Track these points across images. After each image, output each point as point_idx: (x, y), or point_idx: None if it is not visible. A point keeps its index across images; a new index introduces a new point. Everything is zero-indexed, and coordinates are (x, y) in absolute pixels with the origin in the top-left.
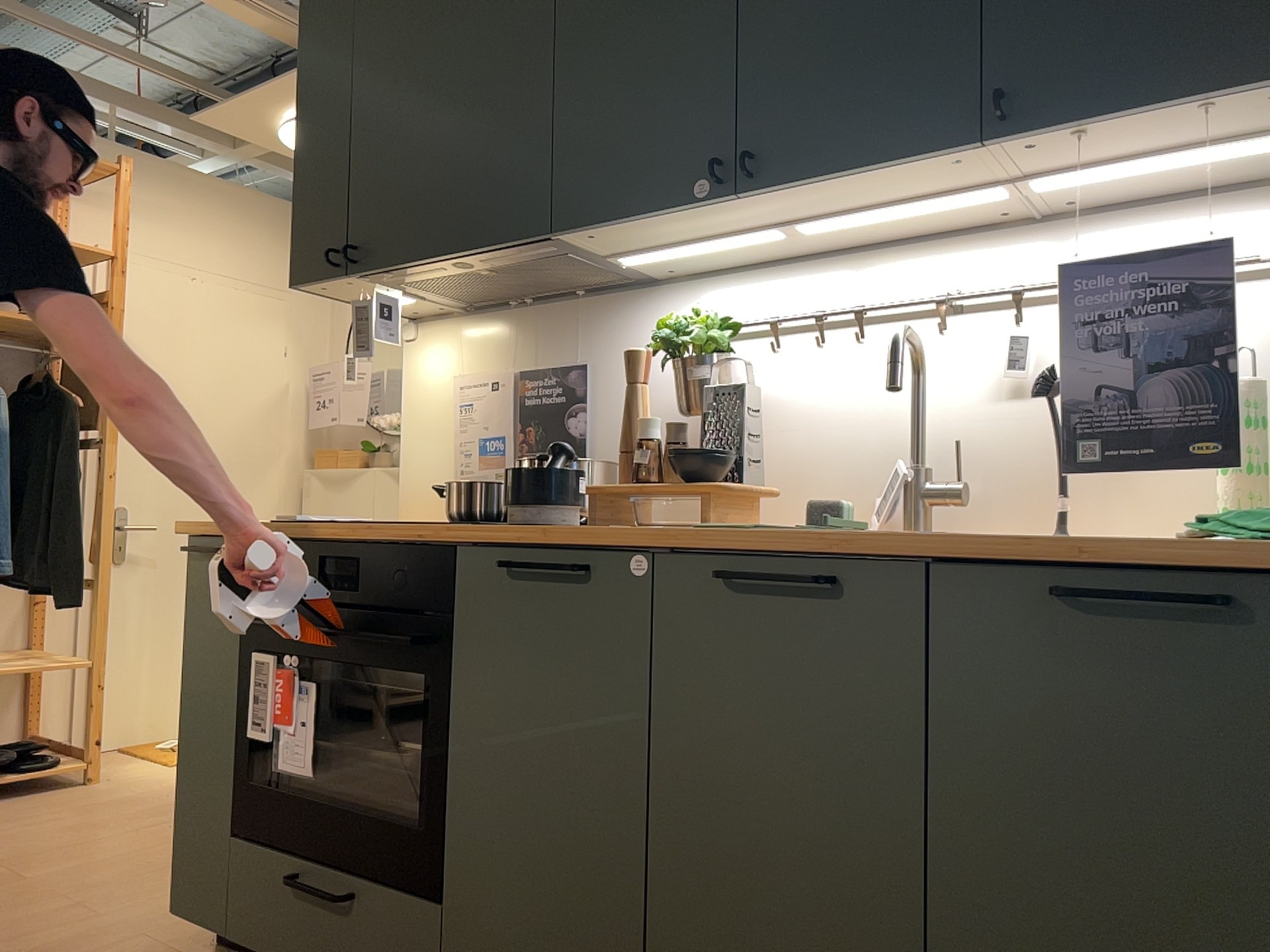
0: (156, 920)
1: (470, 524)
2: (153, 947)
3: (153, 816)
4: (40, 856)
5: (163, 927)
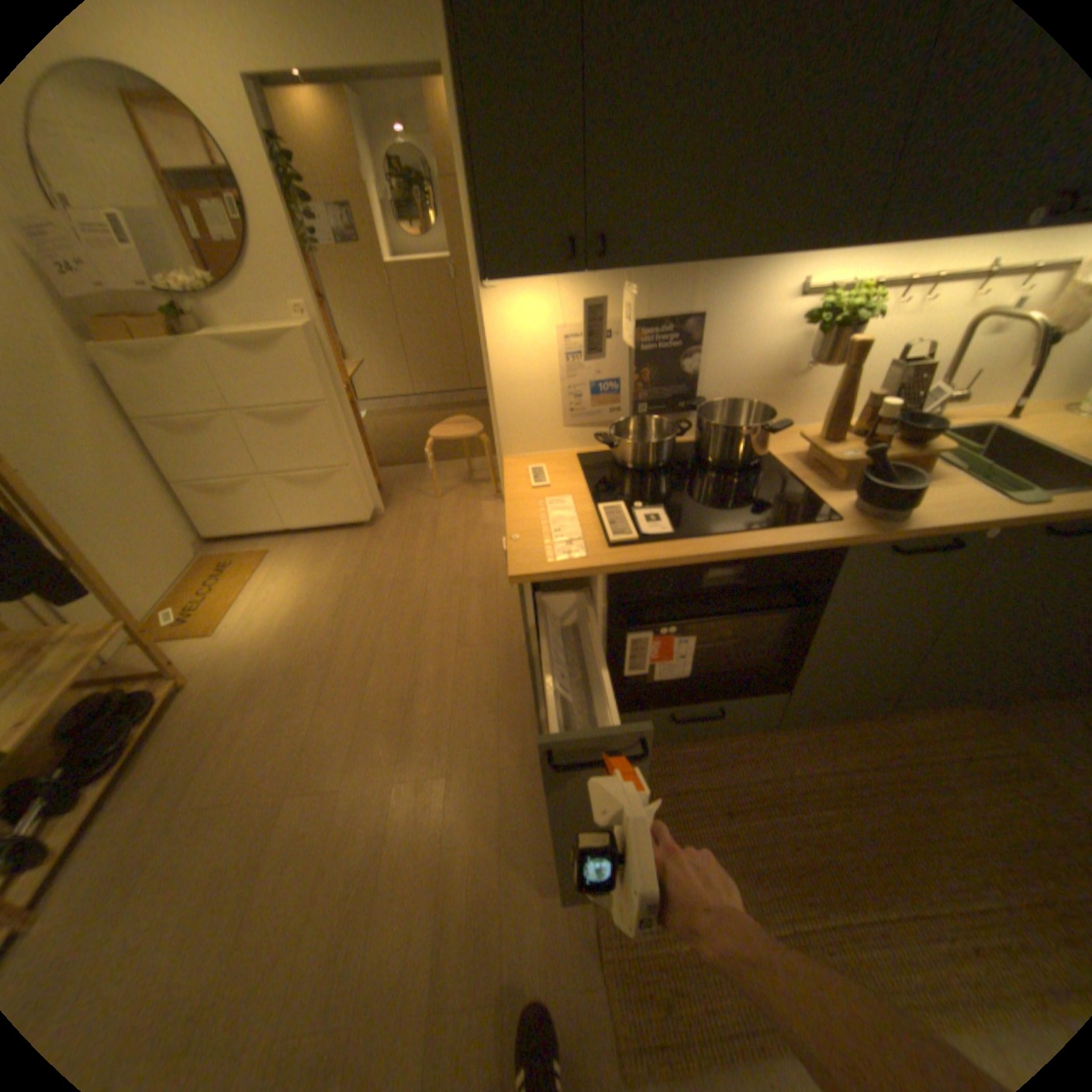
0: (481, 754)
1: (834, 520)
2: (519, 771)
3: (303, 685)
4: (302, 767)
5: (494, 755)
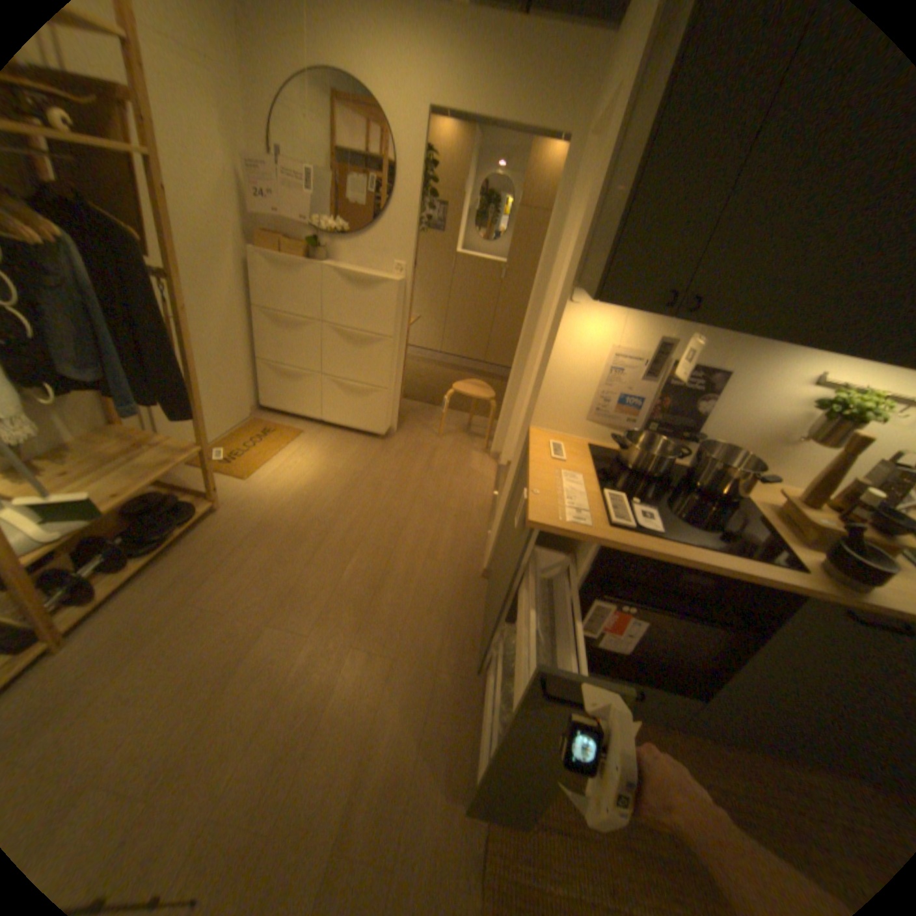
0: (425, 652)
1: (804, 572)
2: (452, 678)
3: (302, 543)
4: (285, 607)
5: (435, 657)
